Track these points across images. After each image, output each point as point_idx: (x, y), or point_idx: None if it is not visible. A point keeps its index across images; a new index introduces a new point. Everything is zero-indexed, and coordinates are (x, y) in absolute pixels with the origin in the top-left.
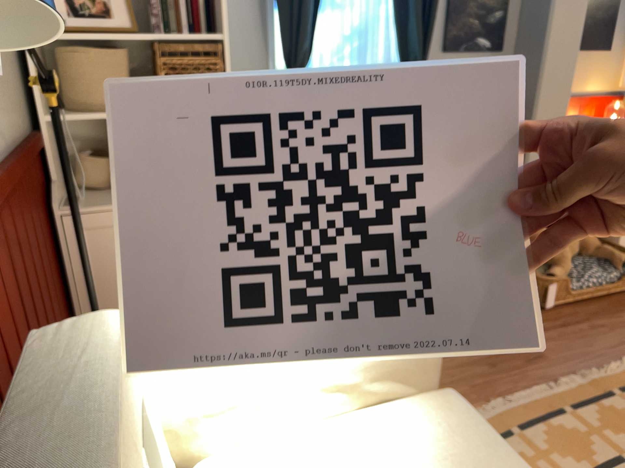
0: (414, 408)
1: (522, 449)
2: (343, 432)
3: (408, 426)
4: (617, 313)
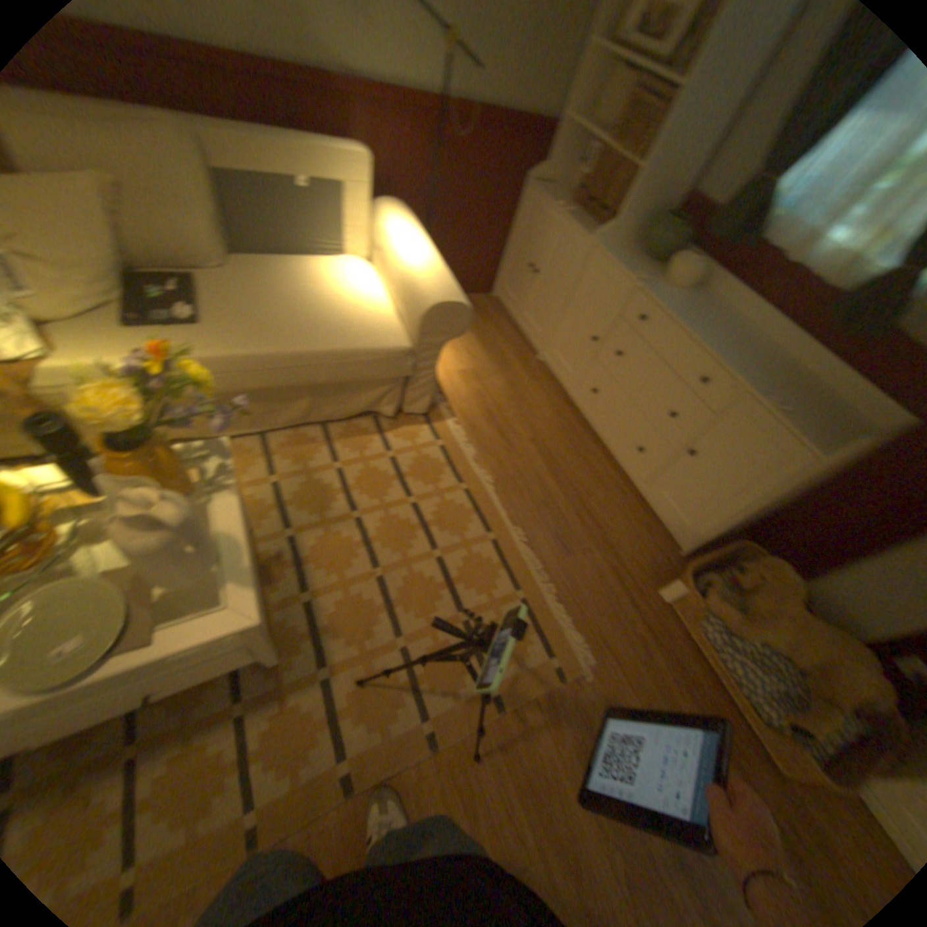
0: (395, 328)
1: (448, 485)
2: (379, 300)
3: (380, 320)
4: (692, 700)
